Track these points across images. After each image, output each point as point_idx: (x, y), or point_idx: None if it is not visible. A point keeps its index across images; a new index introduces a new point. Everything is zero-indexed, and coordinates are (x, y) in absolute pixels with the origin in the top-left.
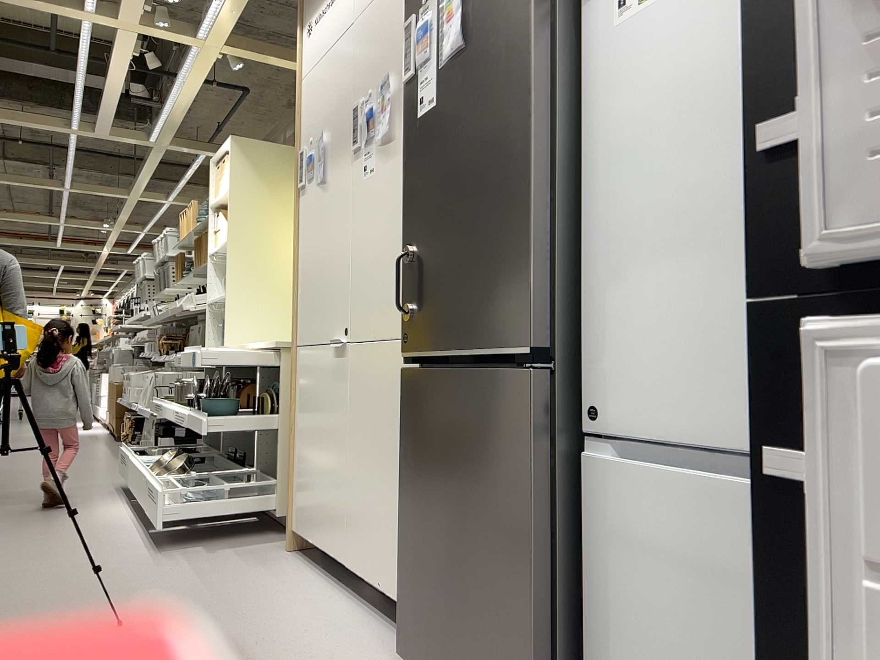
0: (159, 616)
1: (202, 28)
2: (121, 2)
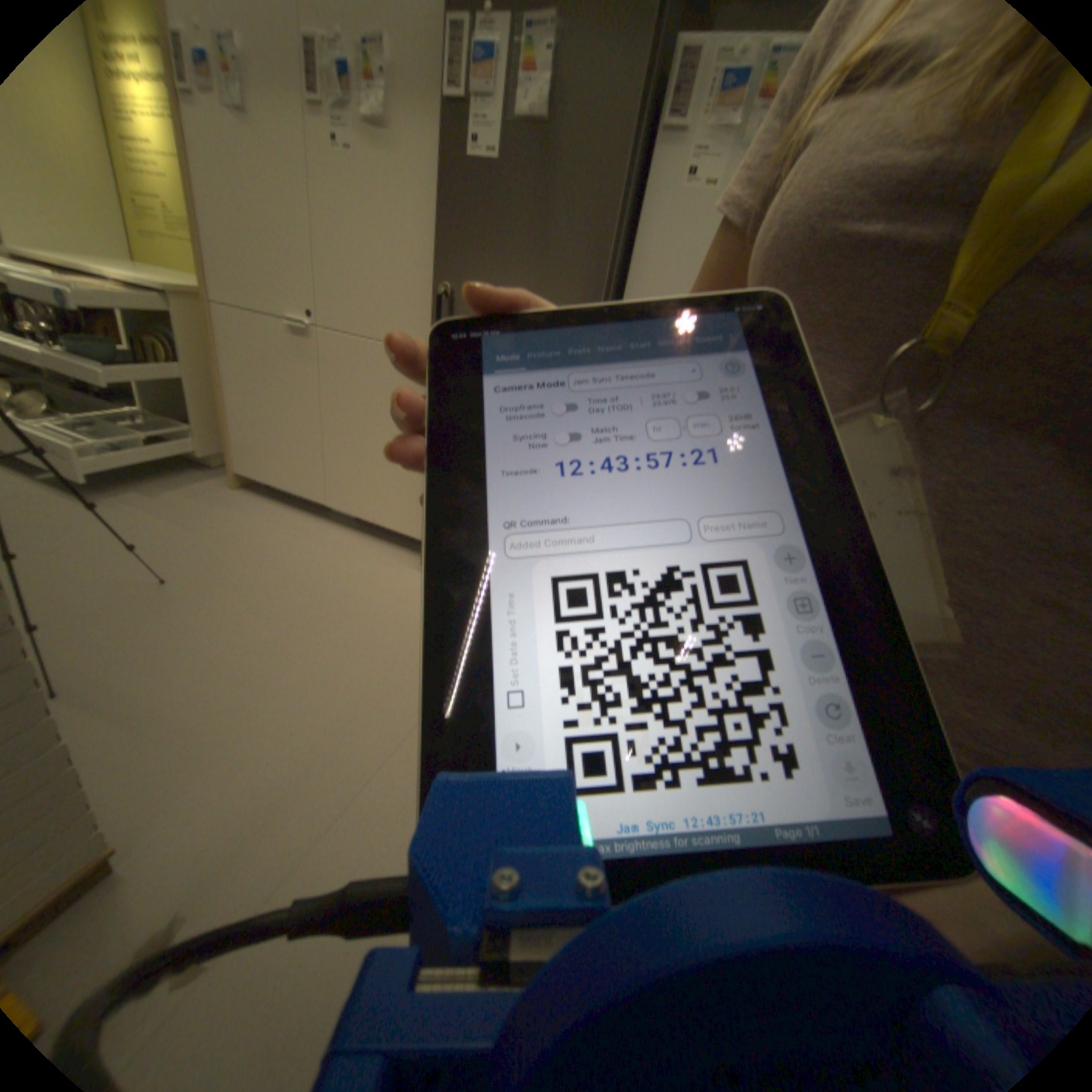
0: (186, 566)
1: None
2: None
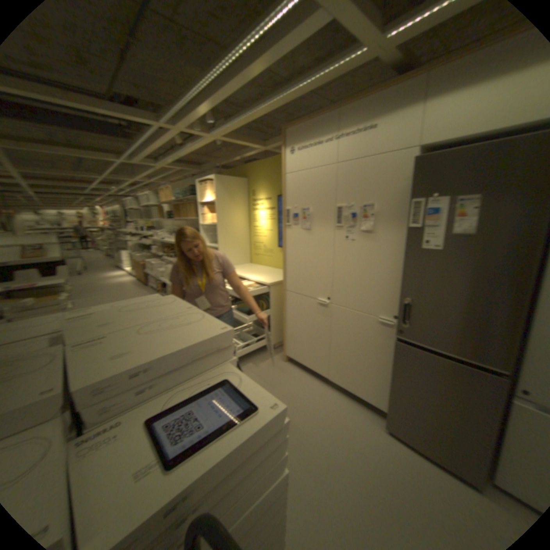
0: None
1: (217, 130)
2: (179, 117)
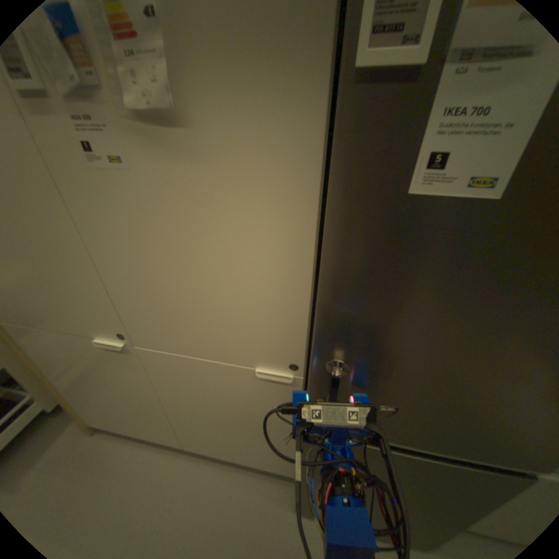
0: None
1: None
2: None
